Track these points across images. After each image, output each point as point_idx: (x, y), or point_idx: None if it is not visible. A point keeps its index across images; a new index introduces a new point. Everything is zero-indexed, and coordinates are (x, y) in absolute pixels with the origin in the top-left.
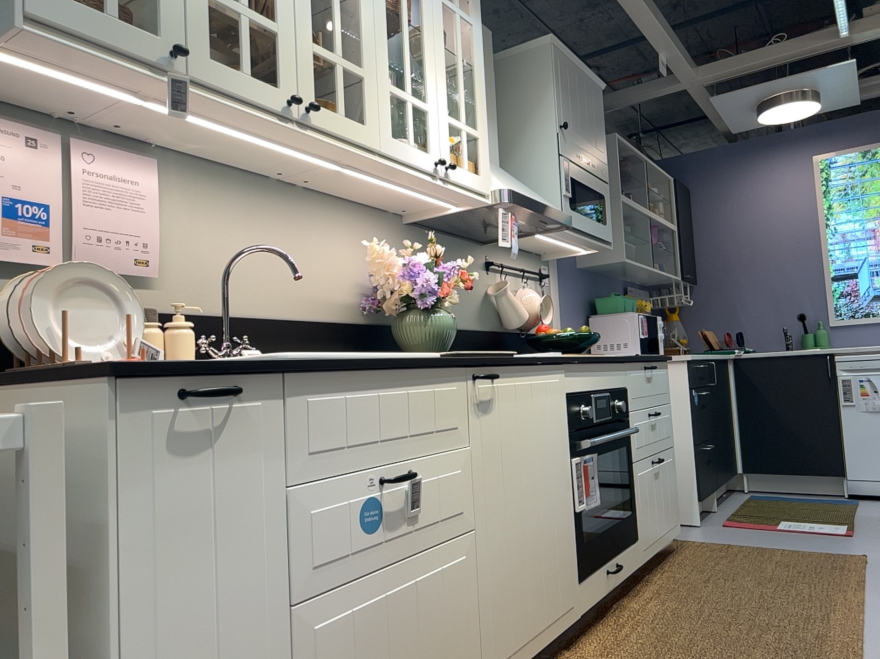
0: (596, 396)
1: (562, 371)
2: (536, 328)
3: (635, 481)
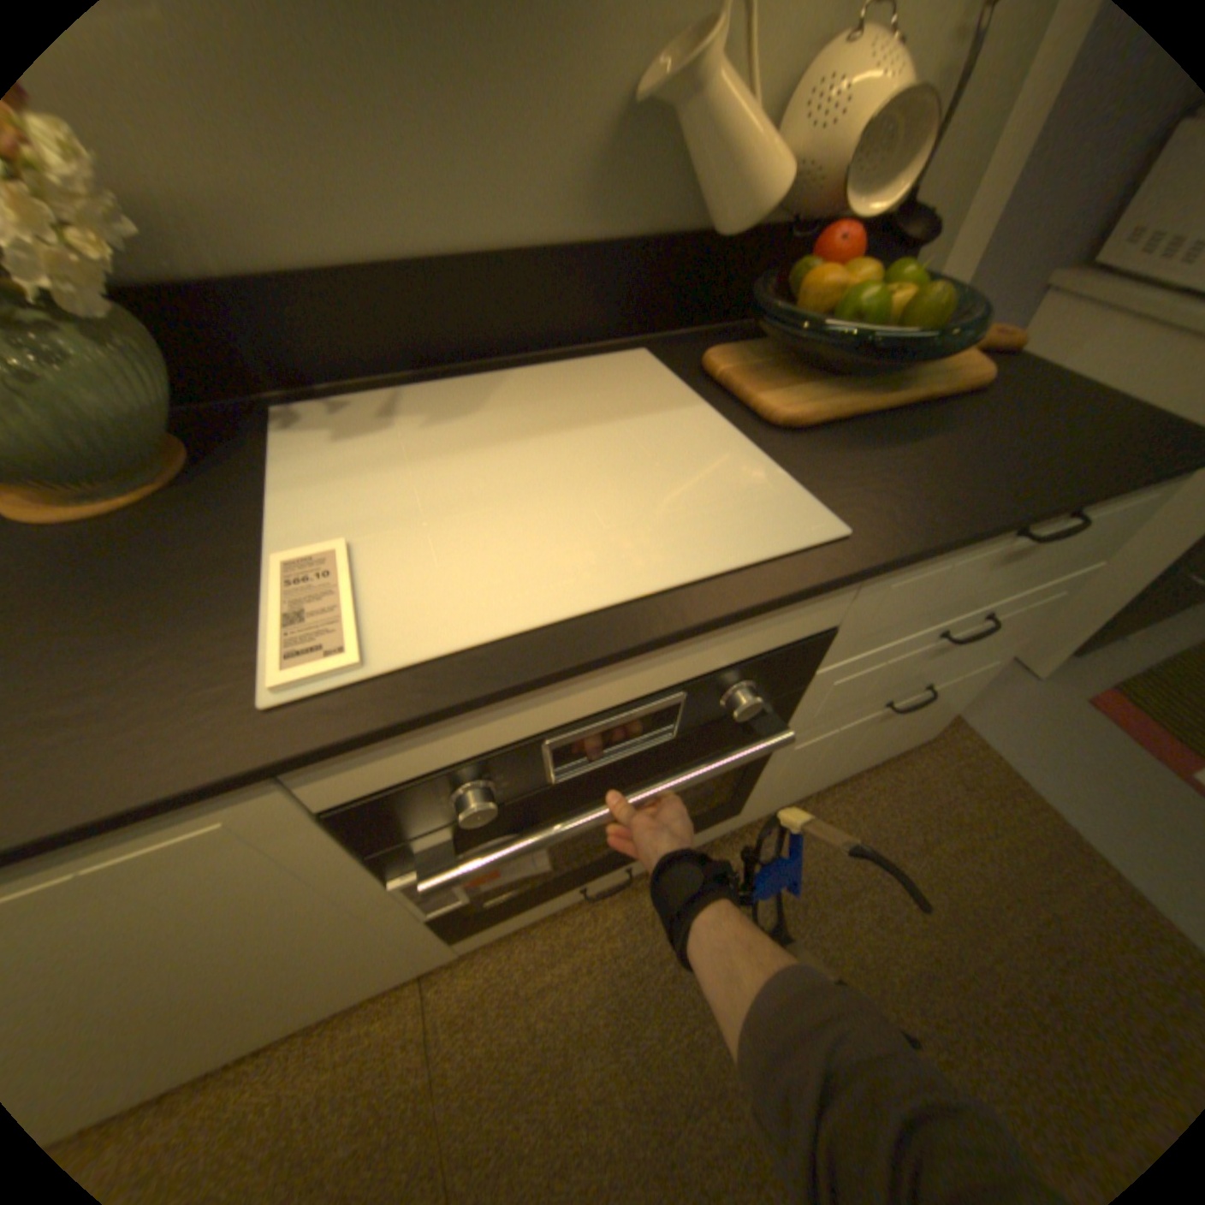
0: (571, 735)
1: (224, 799)
2: (844, 212)
3: (769, 762)
